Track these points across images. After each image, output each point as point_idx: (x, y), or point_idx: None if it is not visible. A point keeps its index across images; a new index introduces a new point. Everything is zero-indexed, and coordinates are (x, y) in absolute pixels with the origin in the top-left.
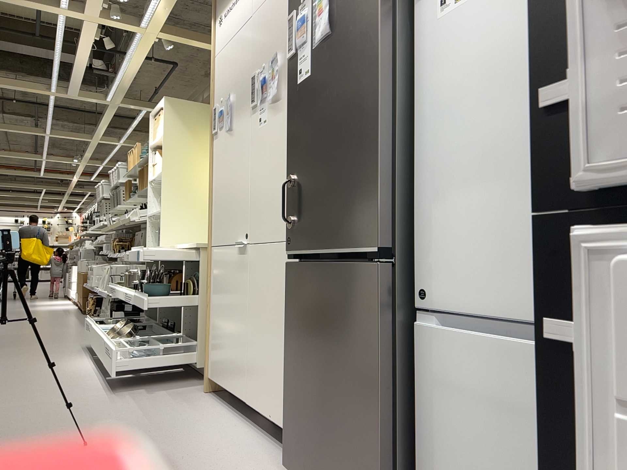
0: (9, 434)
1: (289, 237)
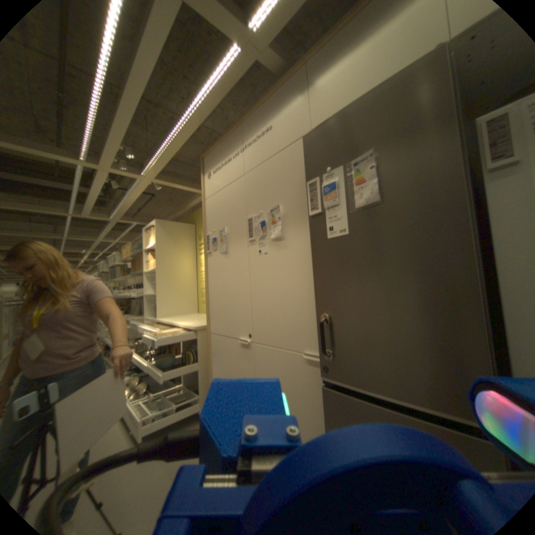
0: None
1: (326, 365)
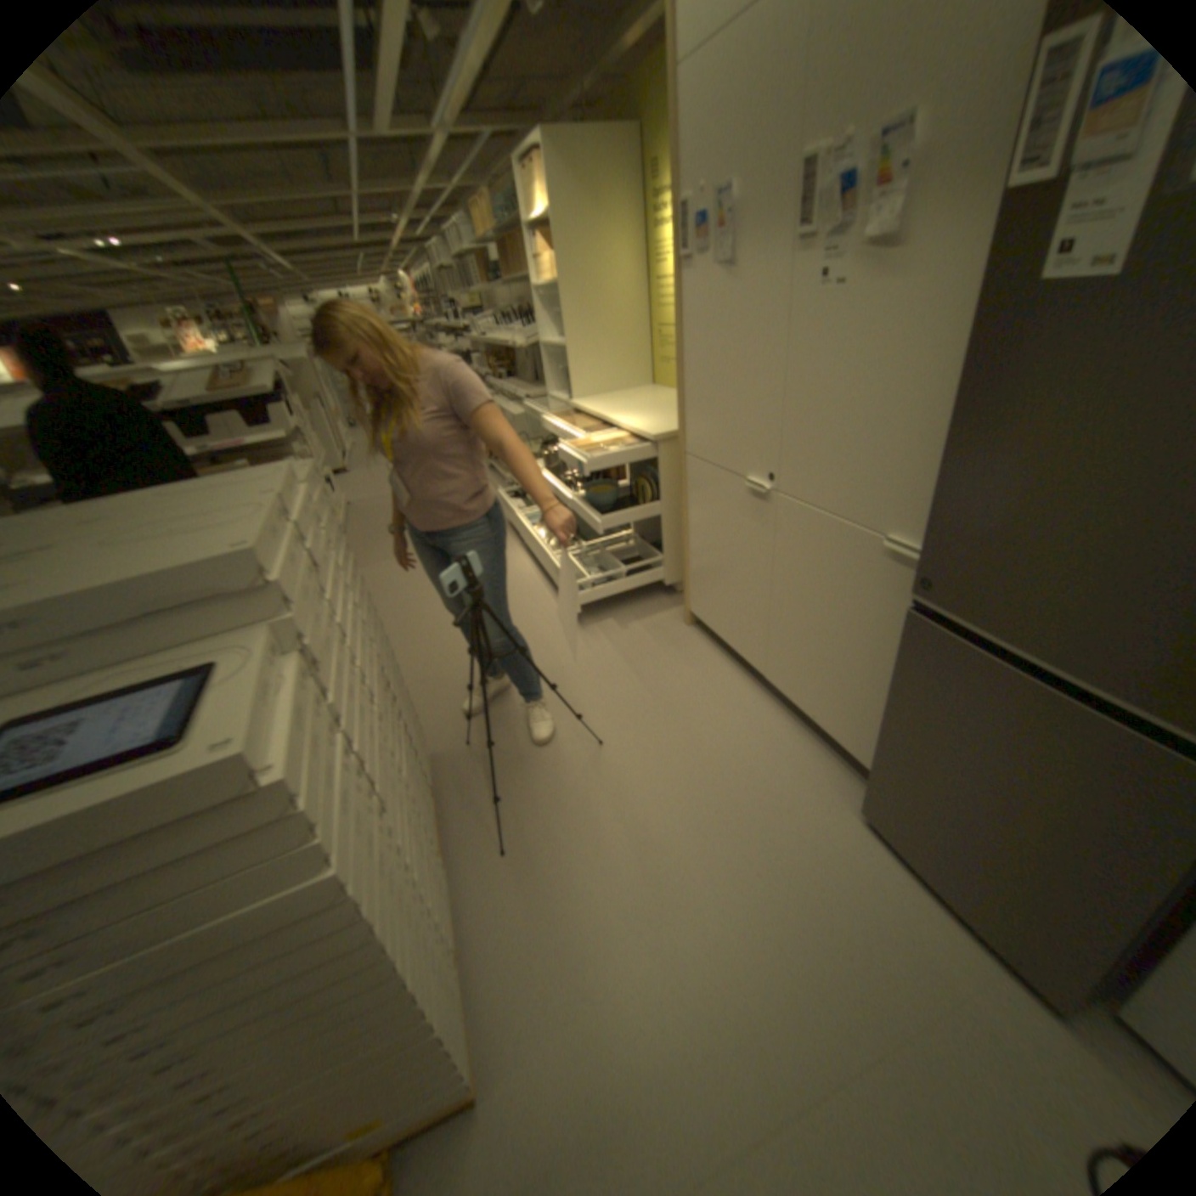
0: (508, 714)
1: (928, 575)
